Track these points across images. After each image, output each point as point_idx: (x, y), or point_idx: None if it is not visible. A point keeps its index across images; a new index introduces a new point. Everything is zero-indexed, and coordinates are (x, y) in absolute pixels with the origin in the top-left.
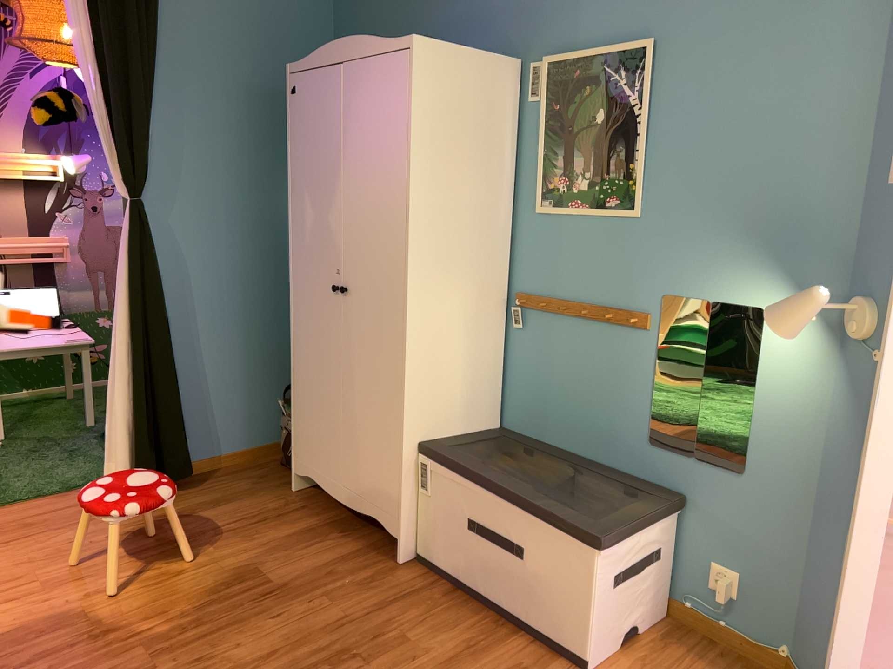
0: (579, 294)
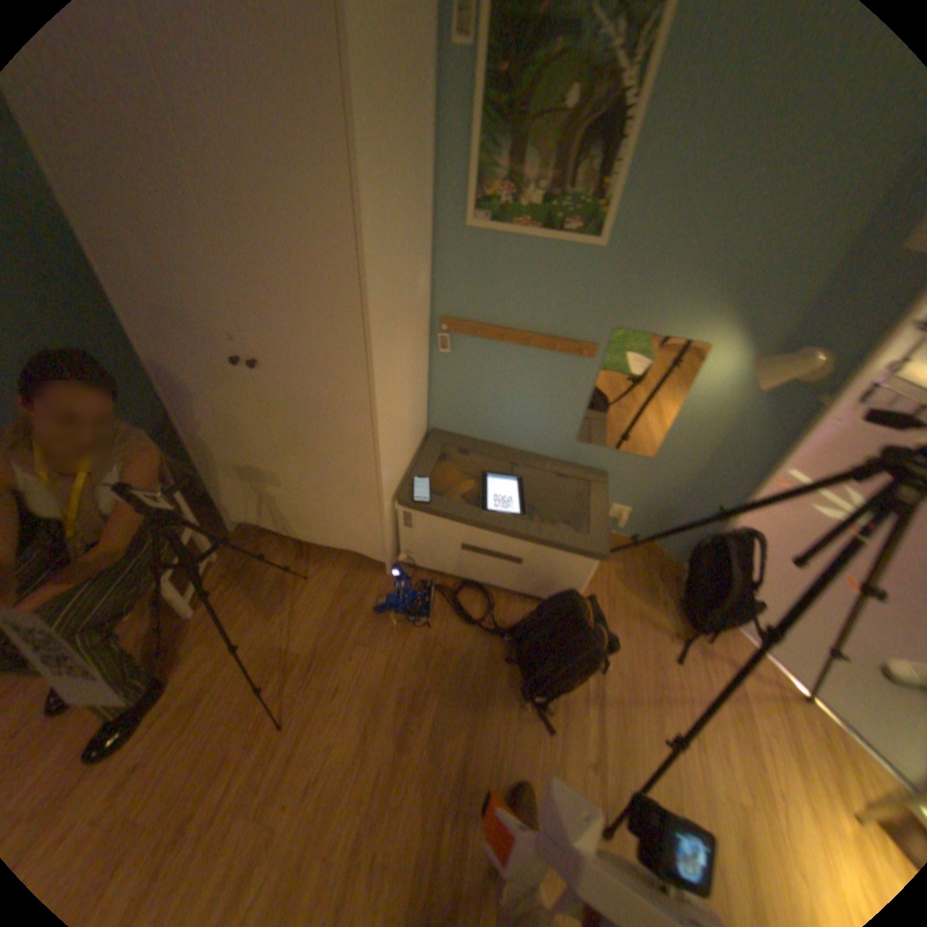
0: (518, 323)
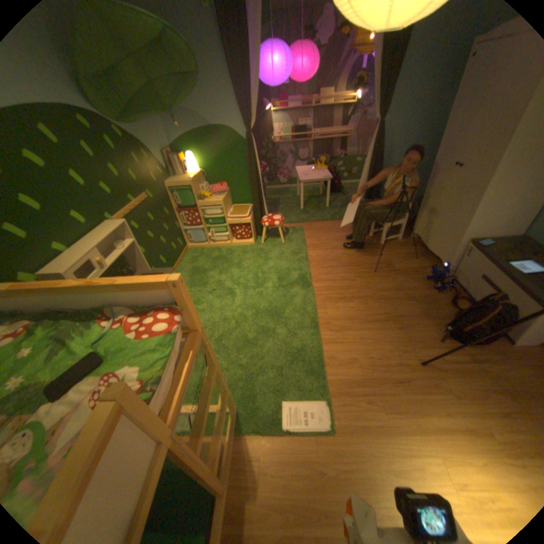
0: None
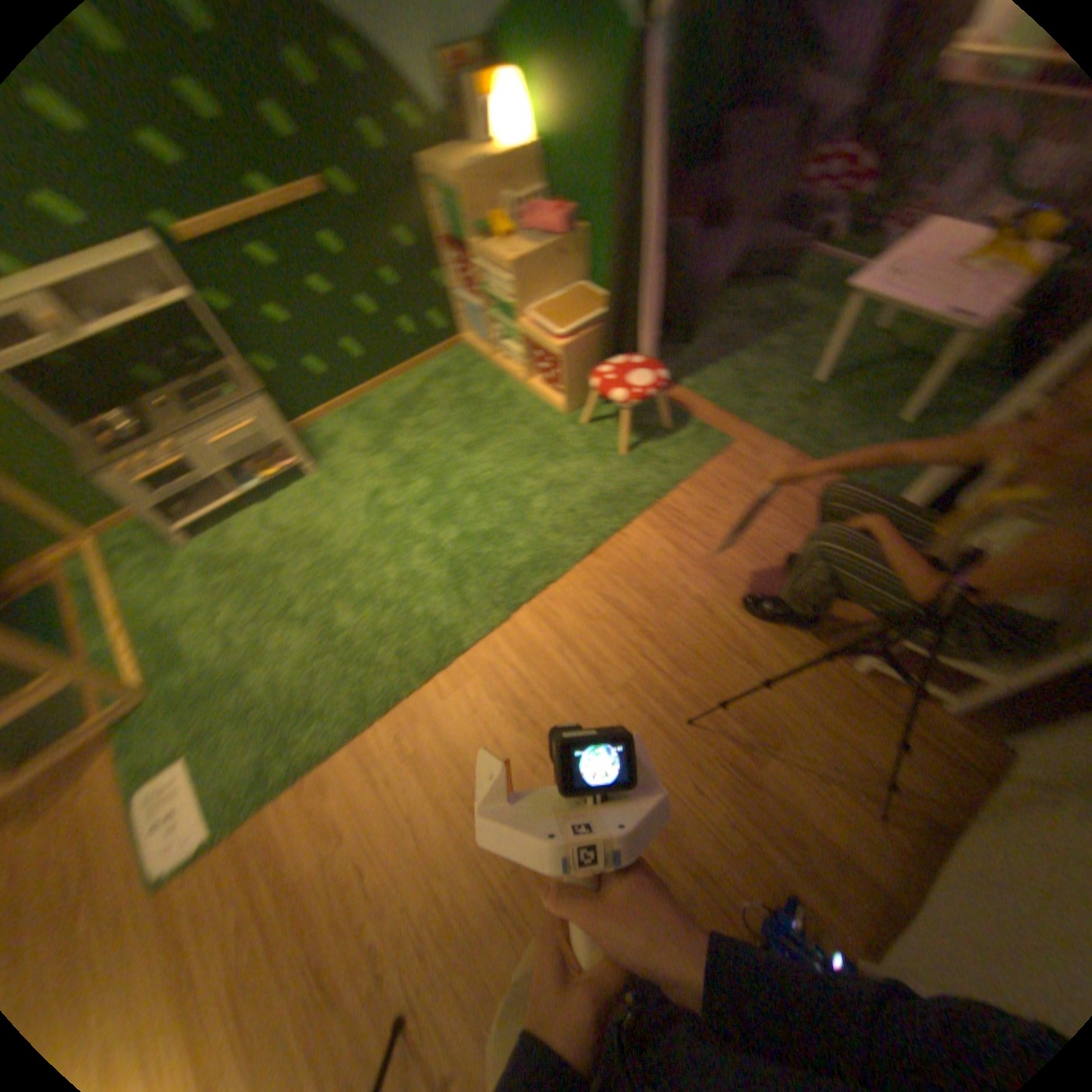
0: None
